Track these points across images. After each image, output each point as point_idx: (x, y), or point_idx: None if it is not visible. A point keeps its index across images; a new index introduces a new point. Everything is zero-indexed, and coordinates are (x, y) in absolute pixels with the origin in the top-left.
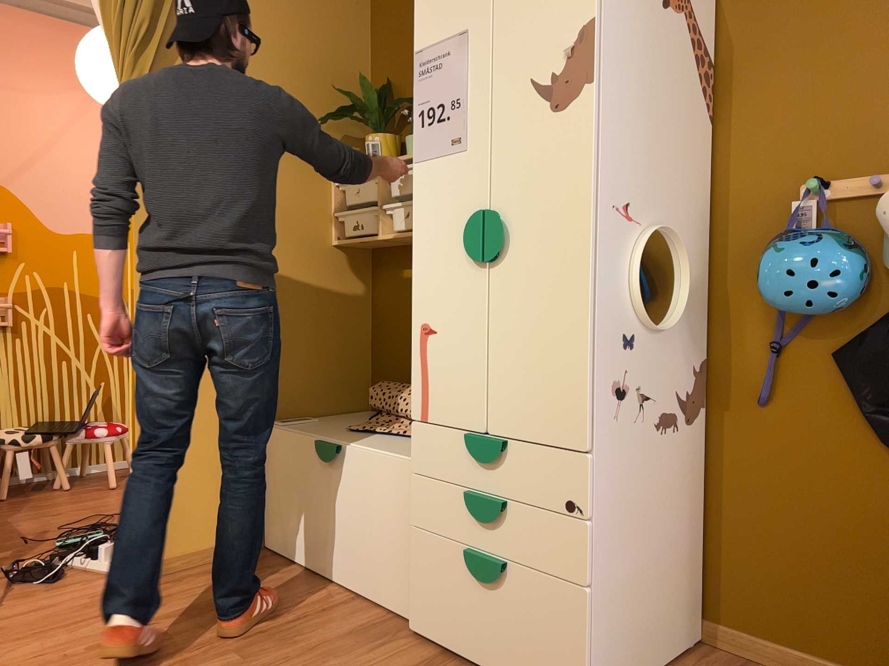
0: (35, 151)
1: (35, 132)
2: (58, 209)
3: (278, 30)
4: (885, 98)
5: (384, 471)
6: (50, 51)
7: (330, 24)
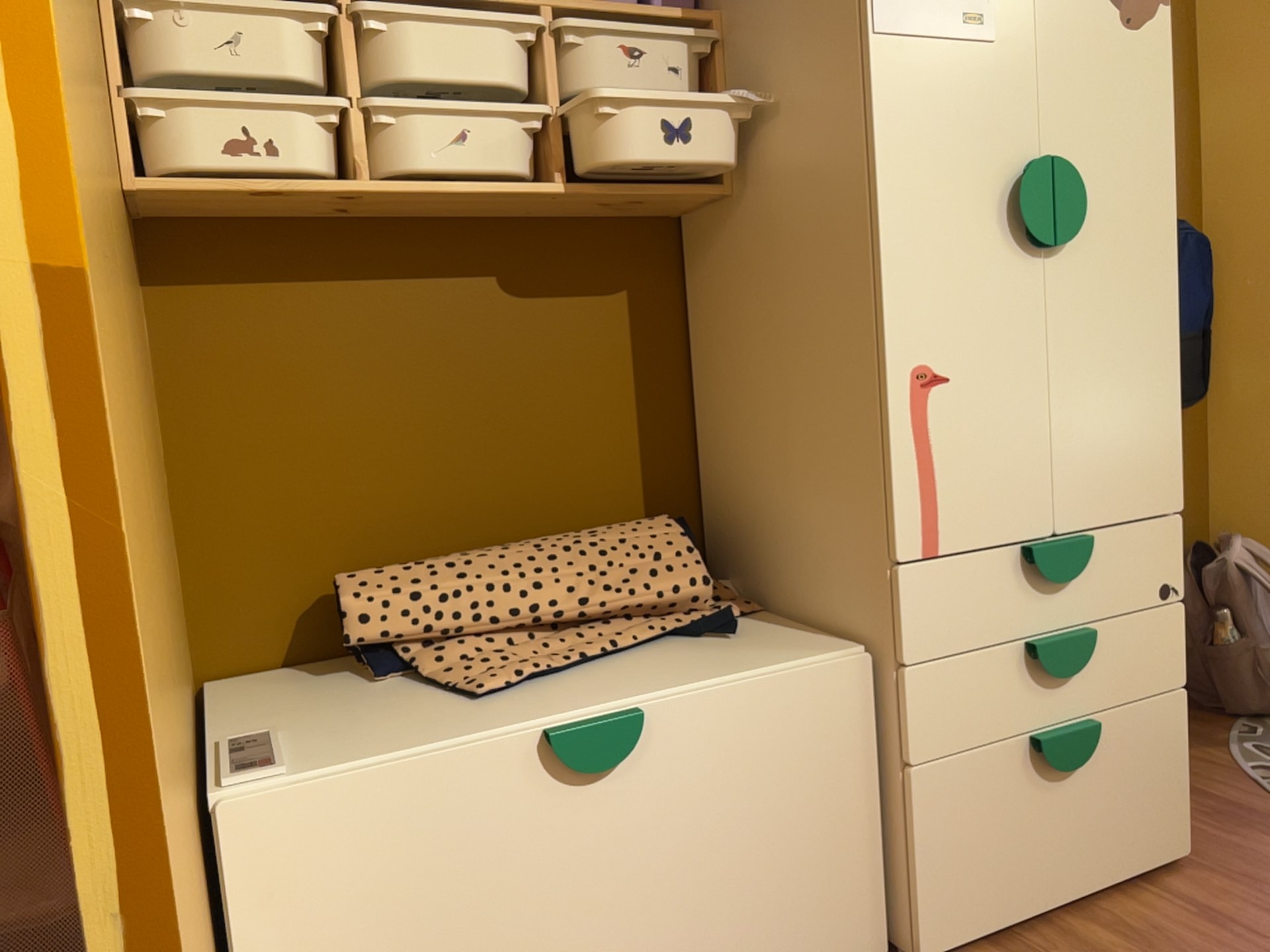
0: None
1: None
2: None
3: None
4: None
5: (787, 708)
6: None
7: None
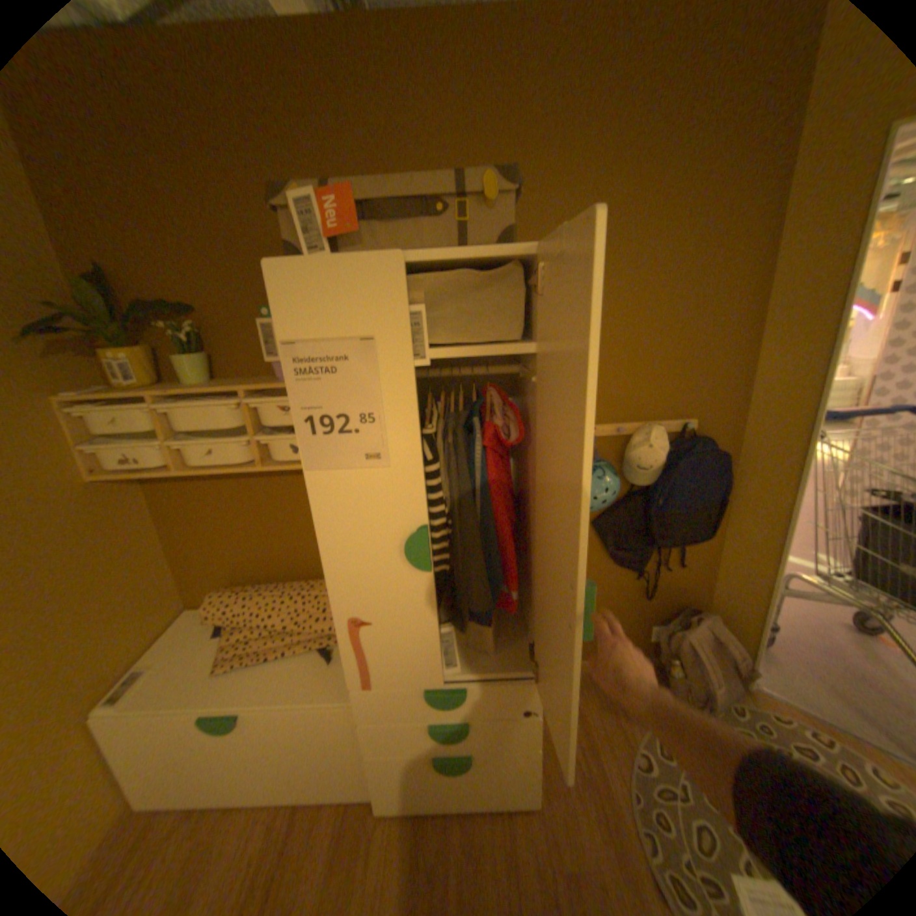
0: None
1: None
2: None
3: None
4: (623, 375)
5: (308, 722)
6: None
7: None
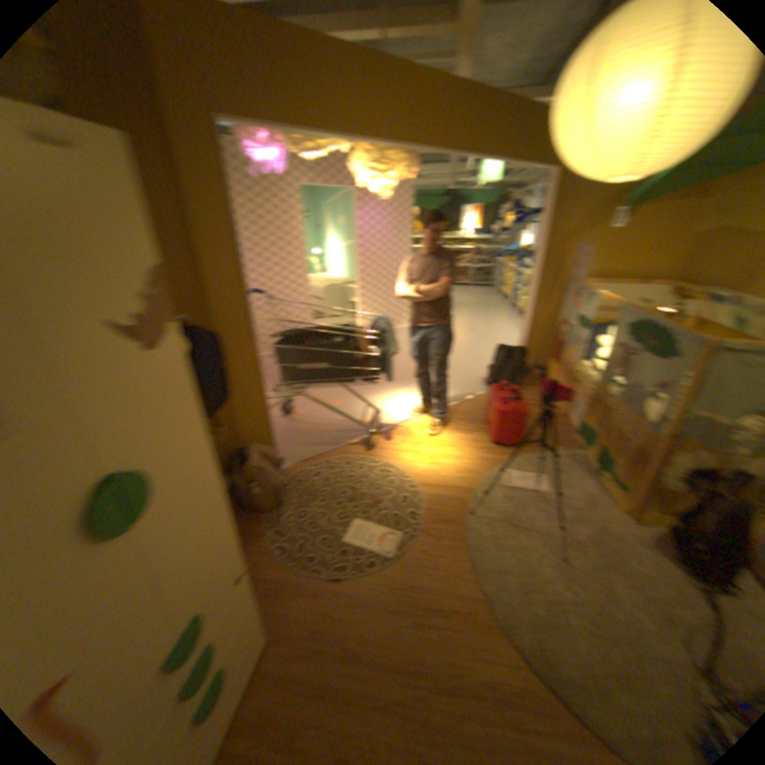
0: None
1: None
2: None
3: None
4: None
5: None
6: None
7: None
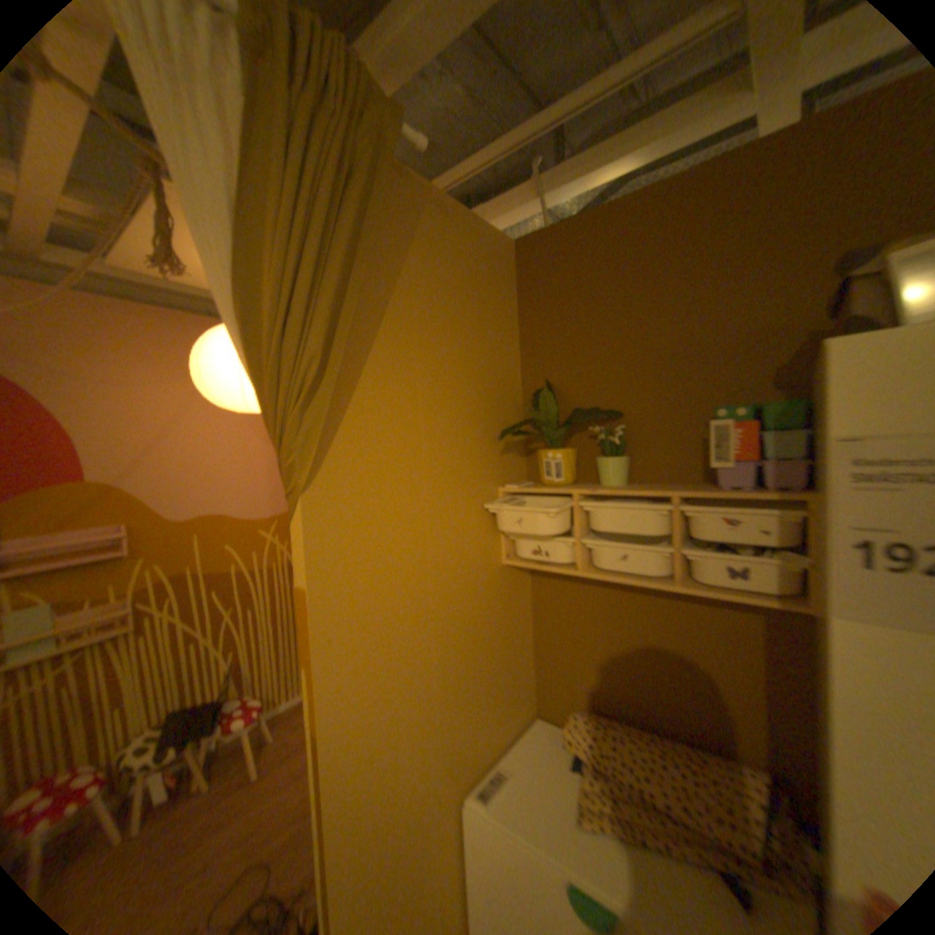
0: (142, 443)
1: (141, 424)
2: (172, 497)
3: (446, 338)
4: None
5: None
6: (150, 339)
7: (488, 323)
